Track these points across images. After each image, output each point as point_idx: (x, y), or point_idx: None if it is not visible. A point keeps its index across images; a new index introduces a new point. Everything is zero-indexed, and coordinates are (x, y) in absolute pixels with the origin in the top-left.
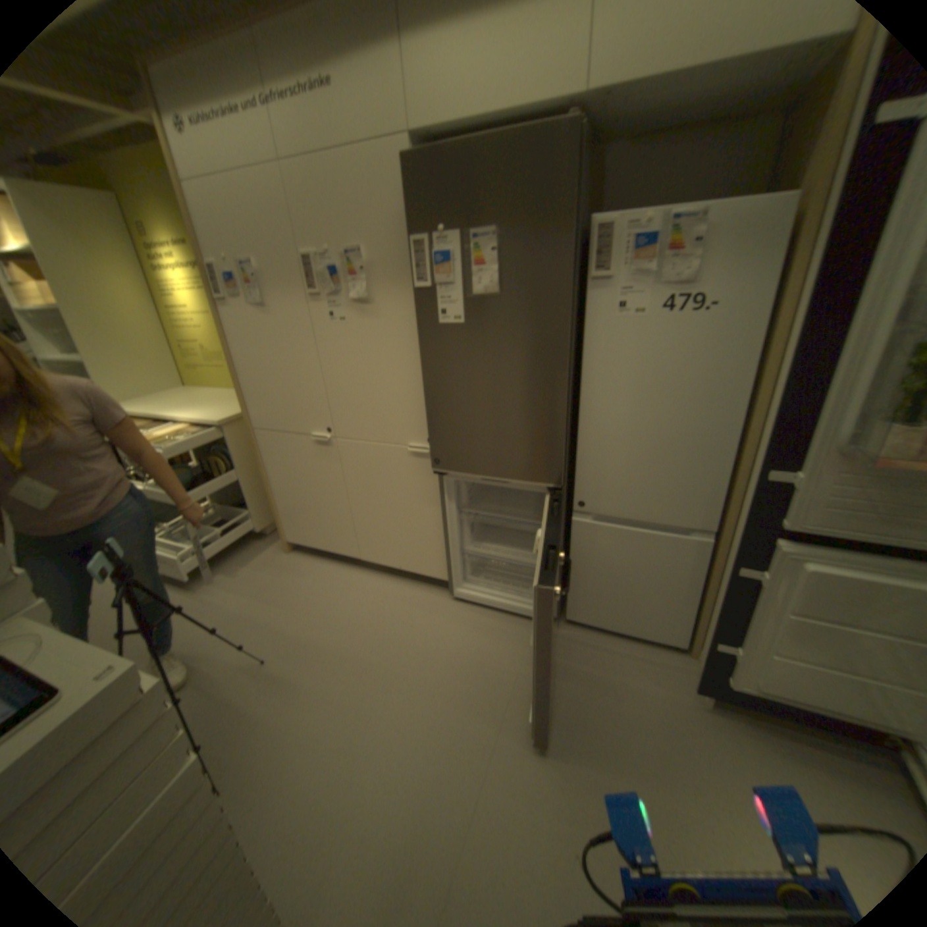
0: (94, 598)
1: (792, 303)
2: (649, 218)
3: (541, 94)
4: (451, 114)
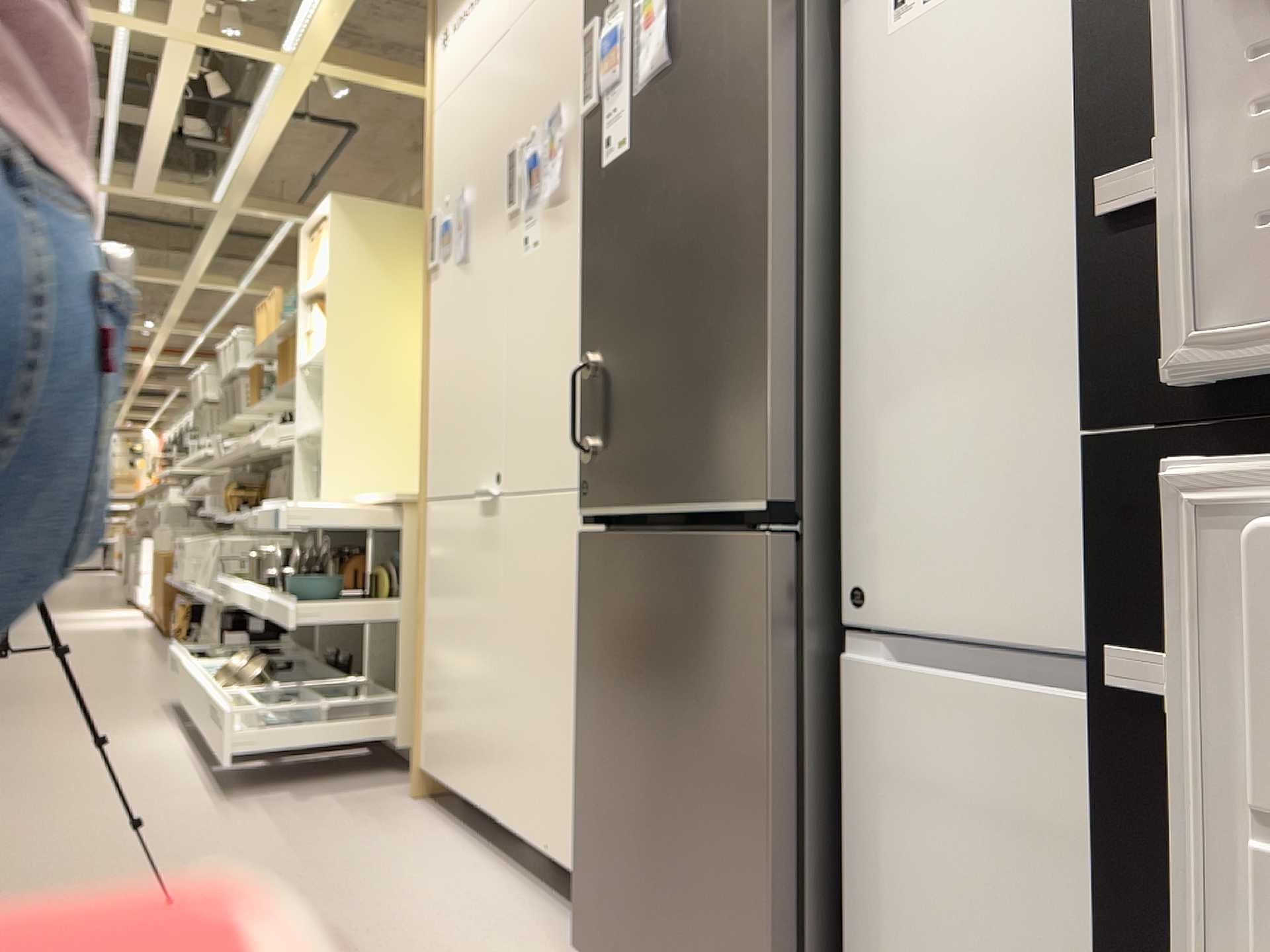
0: (124, 770)
1: None
2: None
3: None
4: None
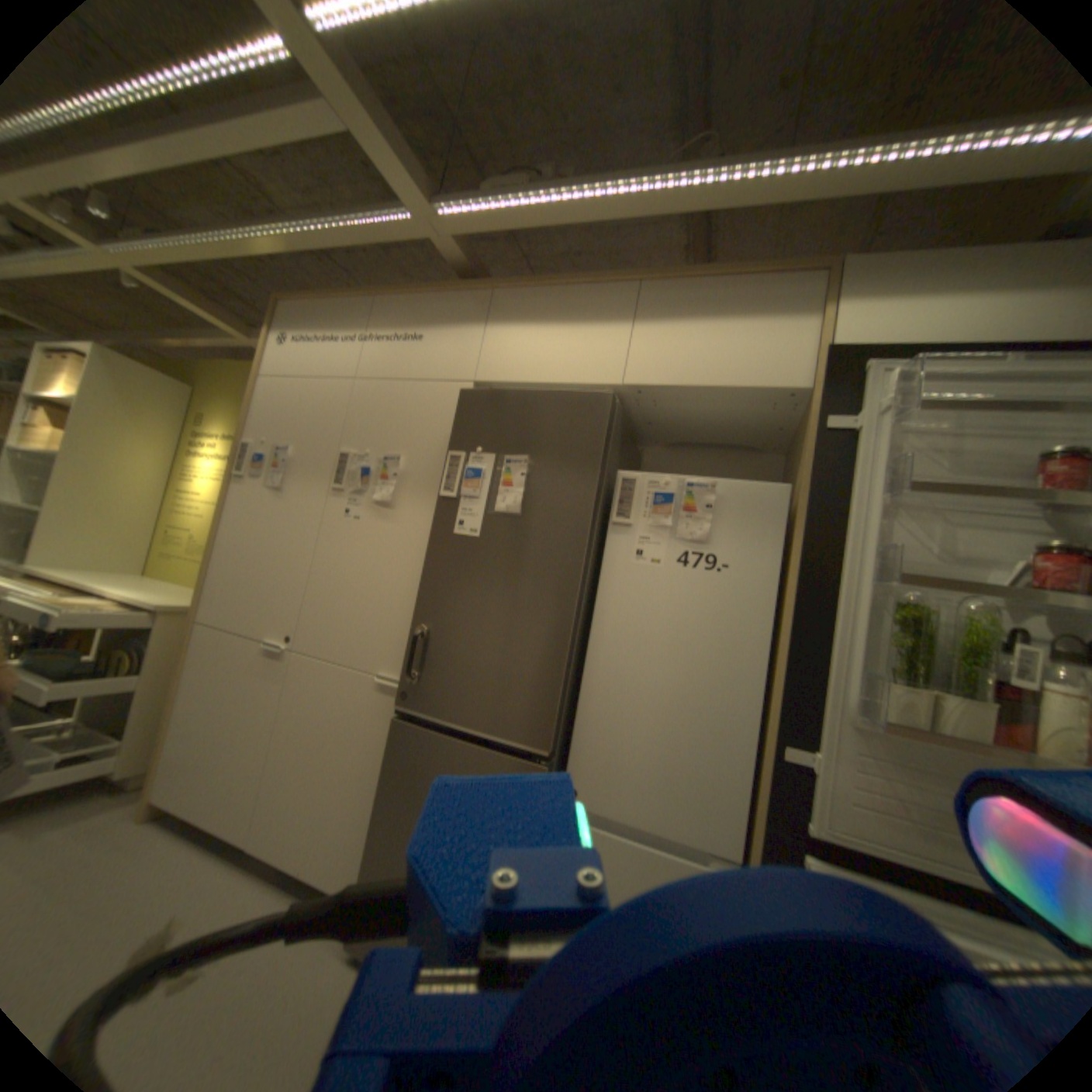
0: None
1: (796, 577)
2: (666, 482)
3: (585, 380)
4: (511, 378)
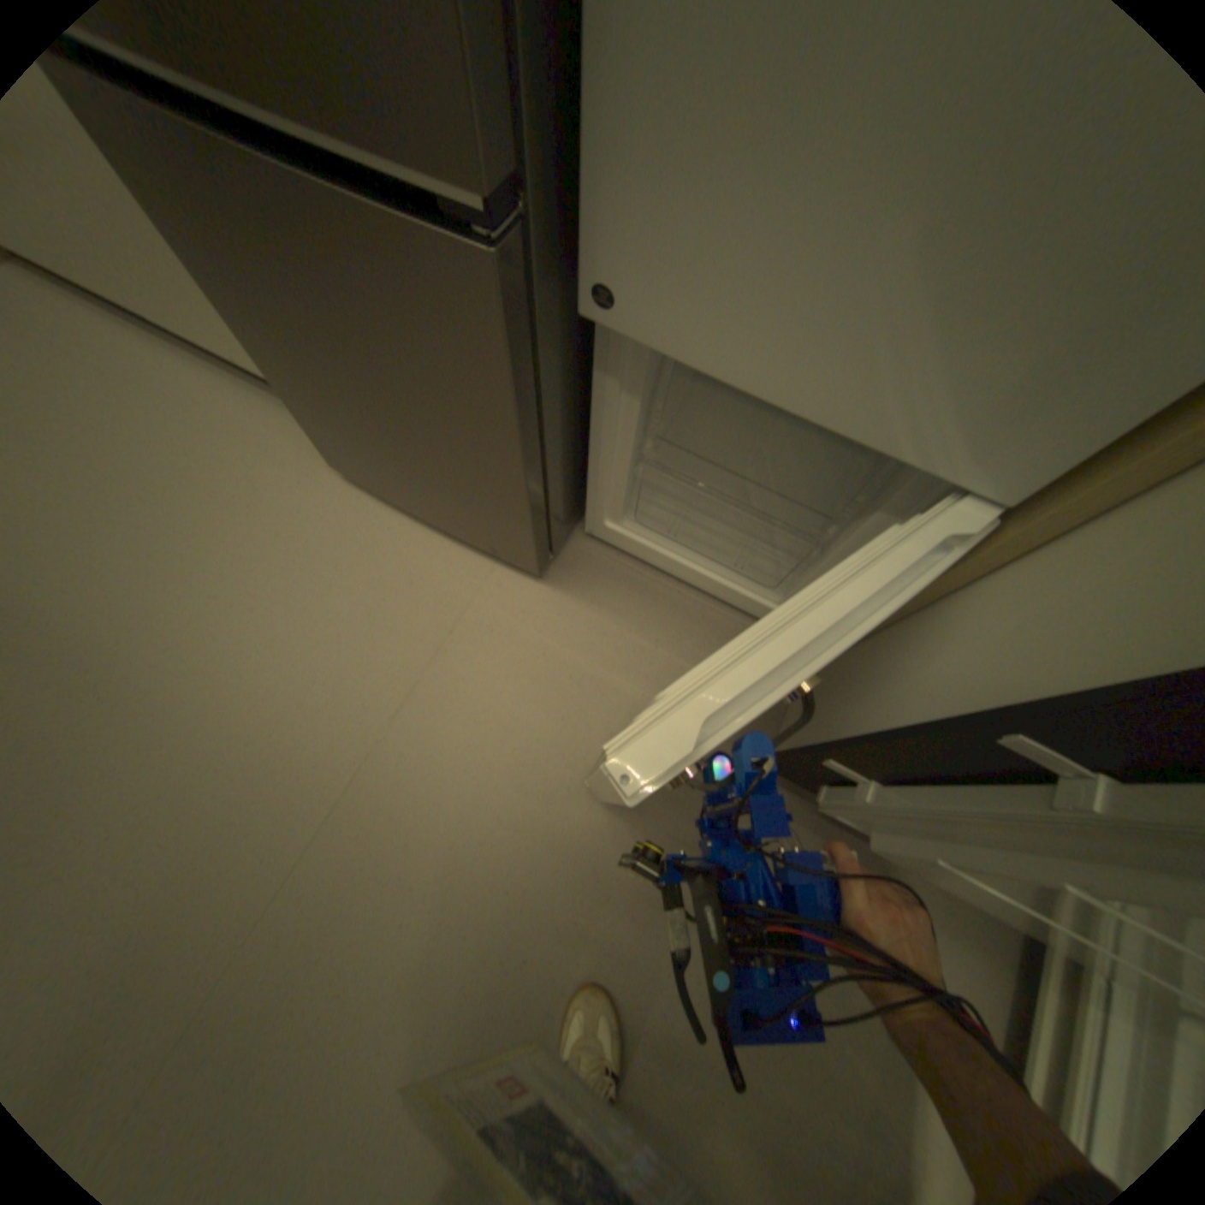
0: None
1: None
2: None
3: None
4: None
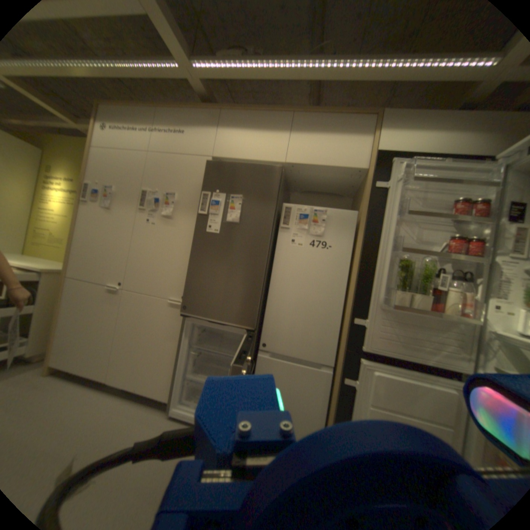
0: None
1: (359, 251)
2: (305, 209)
3: (267, 159)
4: (231, 157)
